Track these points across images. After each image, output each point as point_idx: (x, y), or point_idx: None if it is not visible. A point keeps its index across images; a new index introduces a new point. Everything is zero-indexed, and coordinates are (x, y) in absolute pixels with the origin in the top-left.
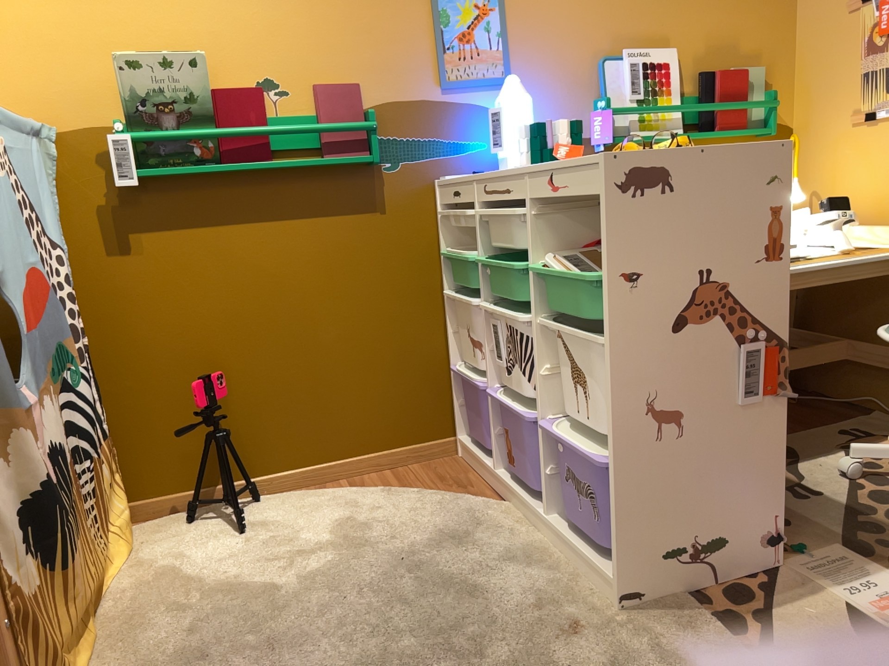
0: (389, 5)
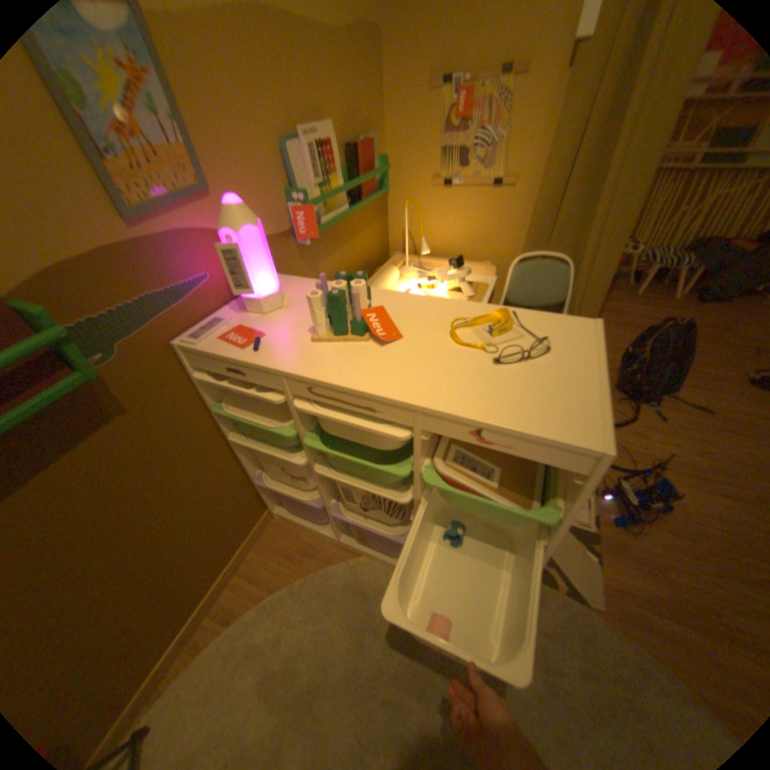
0: None
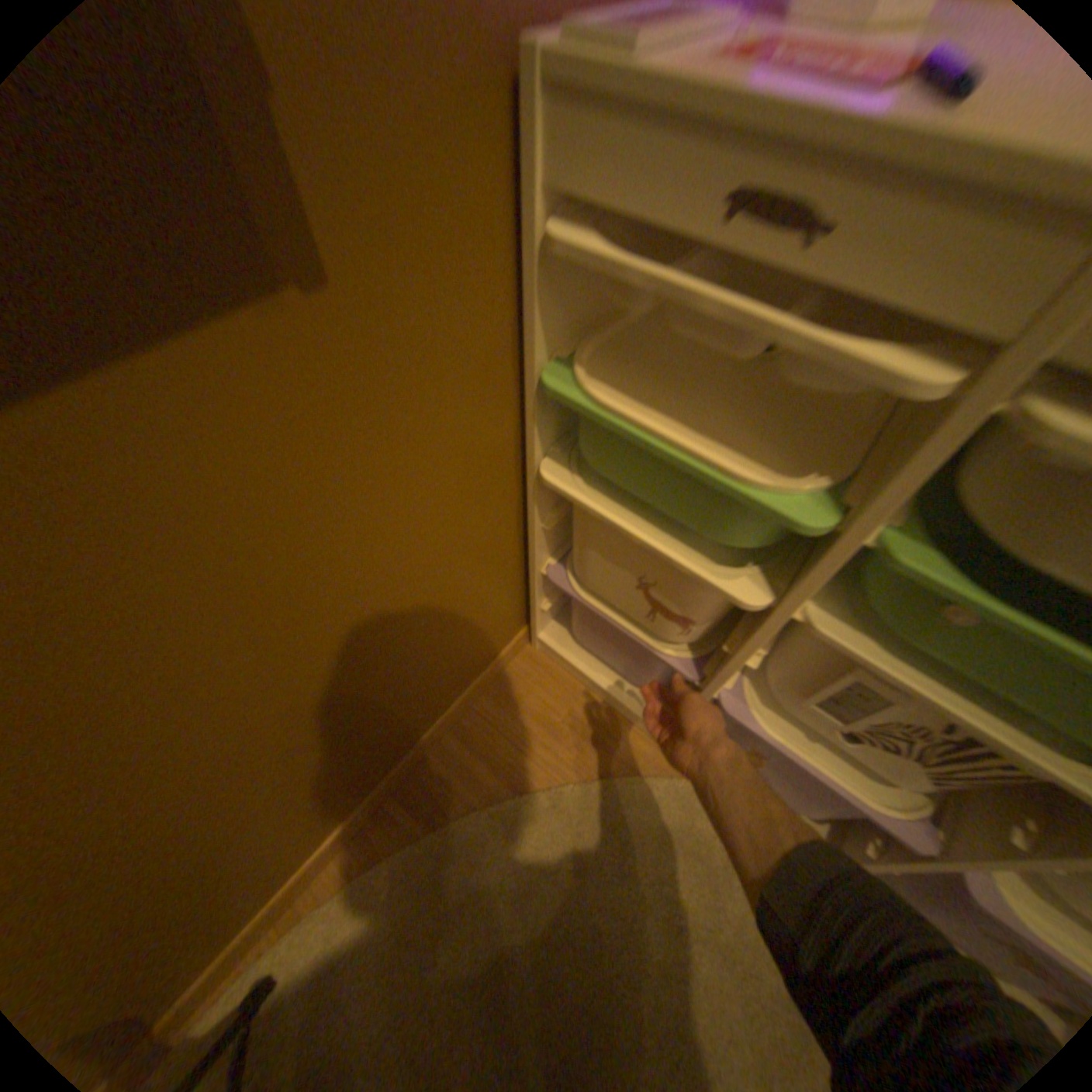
0: None
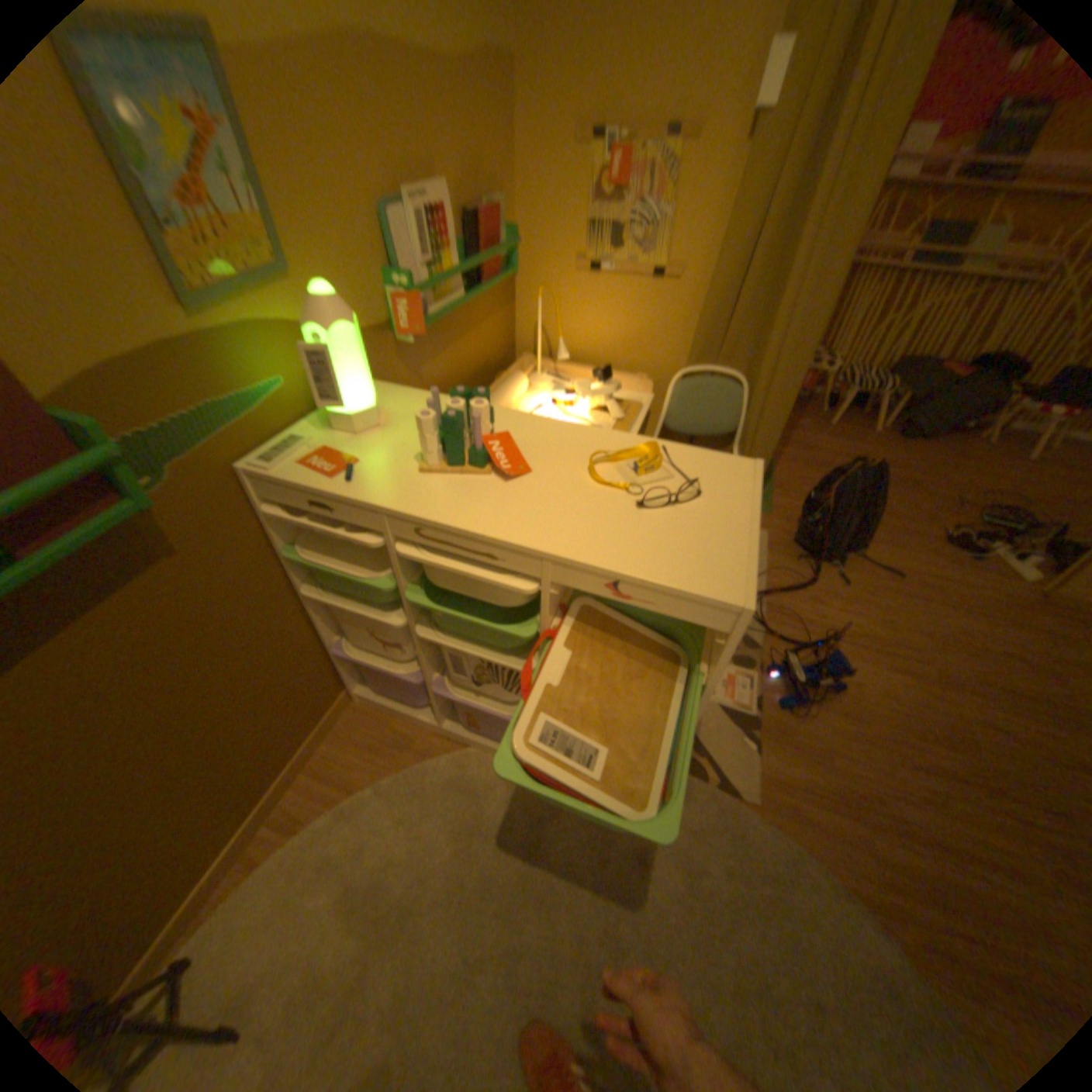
0: None
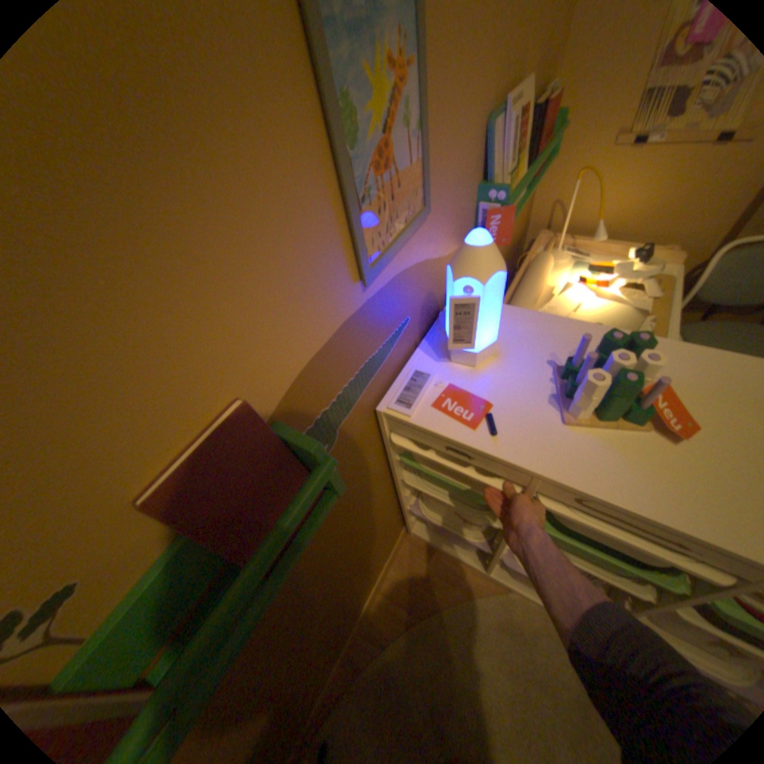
0: (216, 115)
